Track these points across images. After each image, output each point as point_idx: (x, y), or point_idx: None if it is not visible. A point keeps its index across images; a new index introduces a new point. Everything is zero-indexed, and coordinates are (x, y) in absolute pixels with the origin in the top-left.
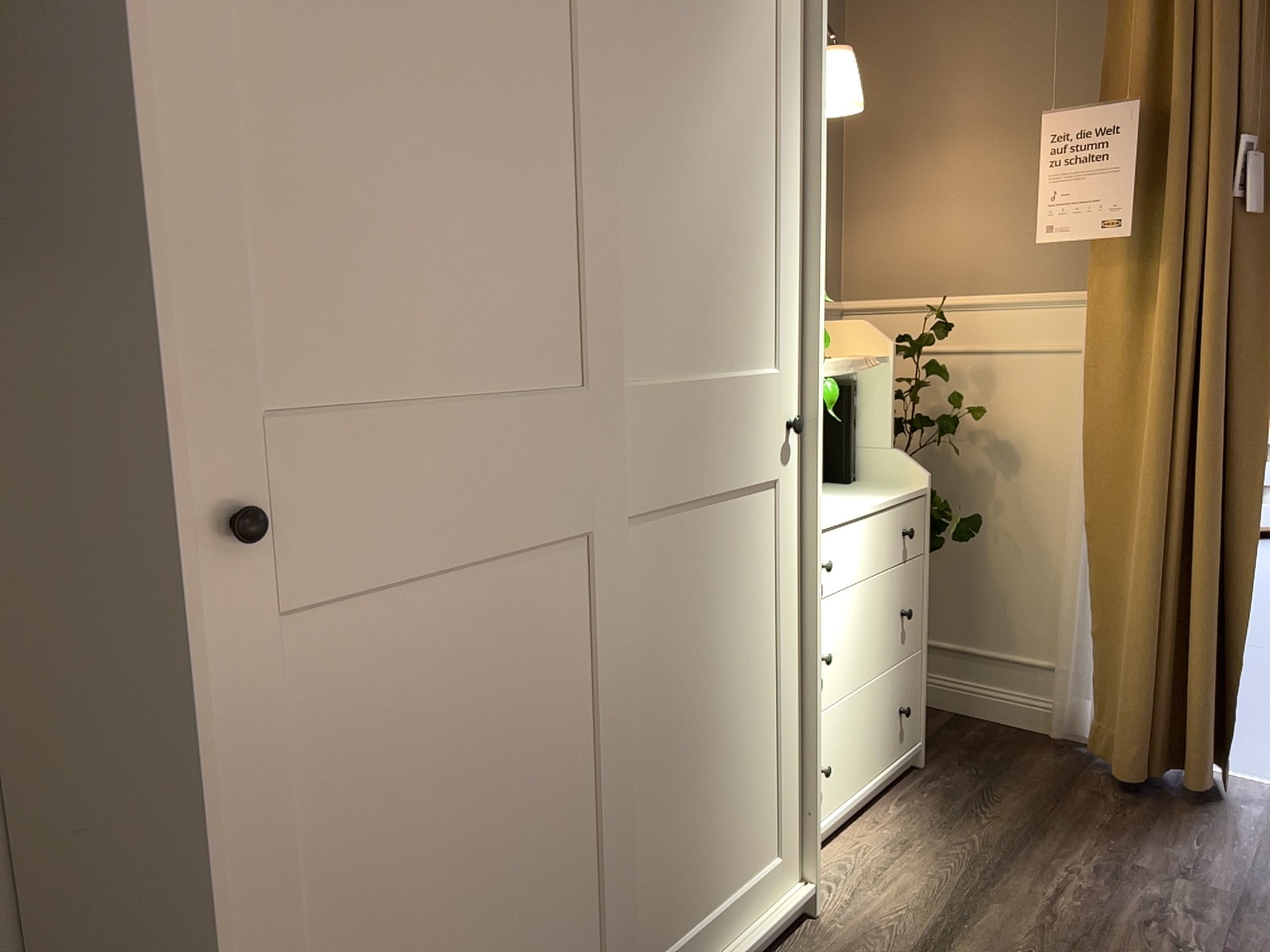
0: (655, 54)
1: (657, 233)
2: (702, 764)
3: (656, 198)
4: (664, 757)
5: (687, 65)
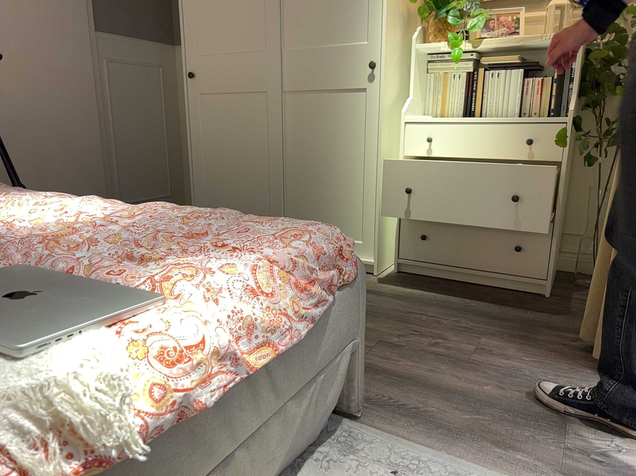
0: None
1: (304, 1)
2: (322, 183)
3: None
4: (304, 172)
5: None
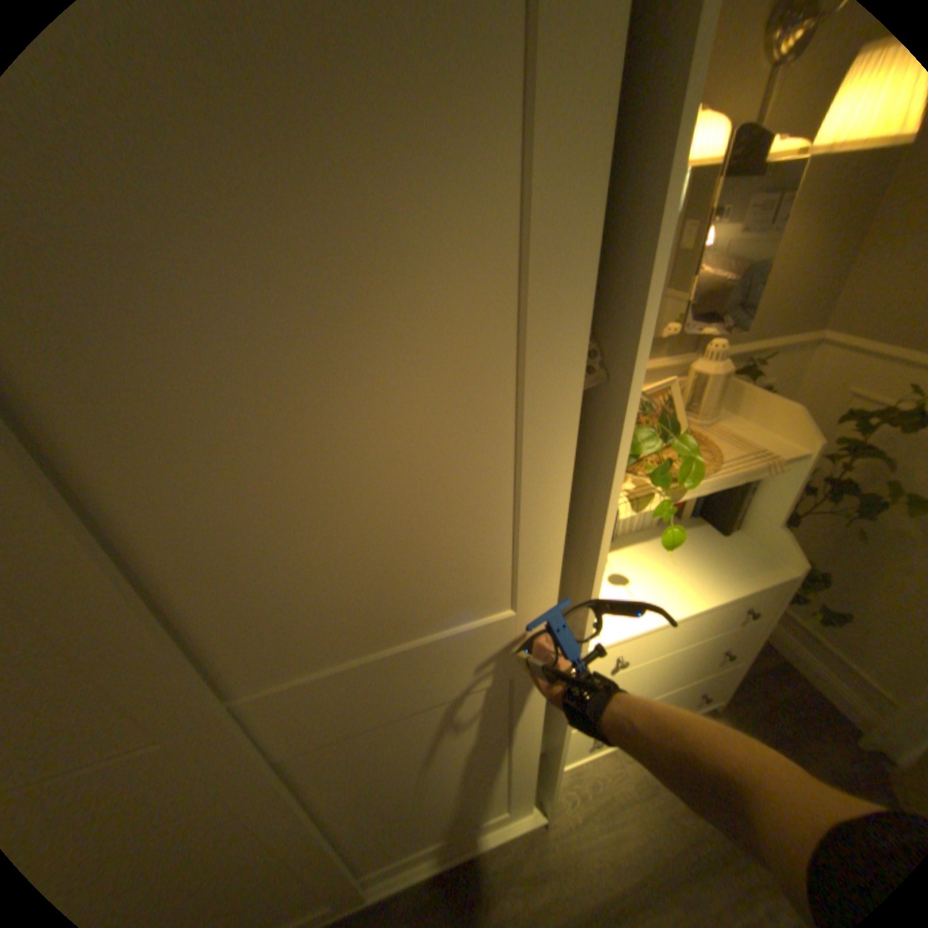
0: (168, 364)
1: (264, 575)
2: (424, 811)
3: (250, 543)
4: (376, 821)
5: (268, 350)
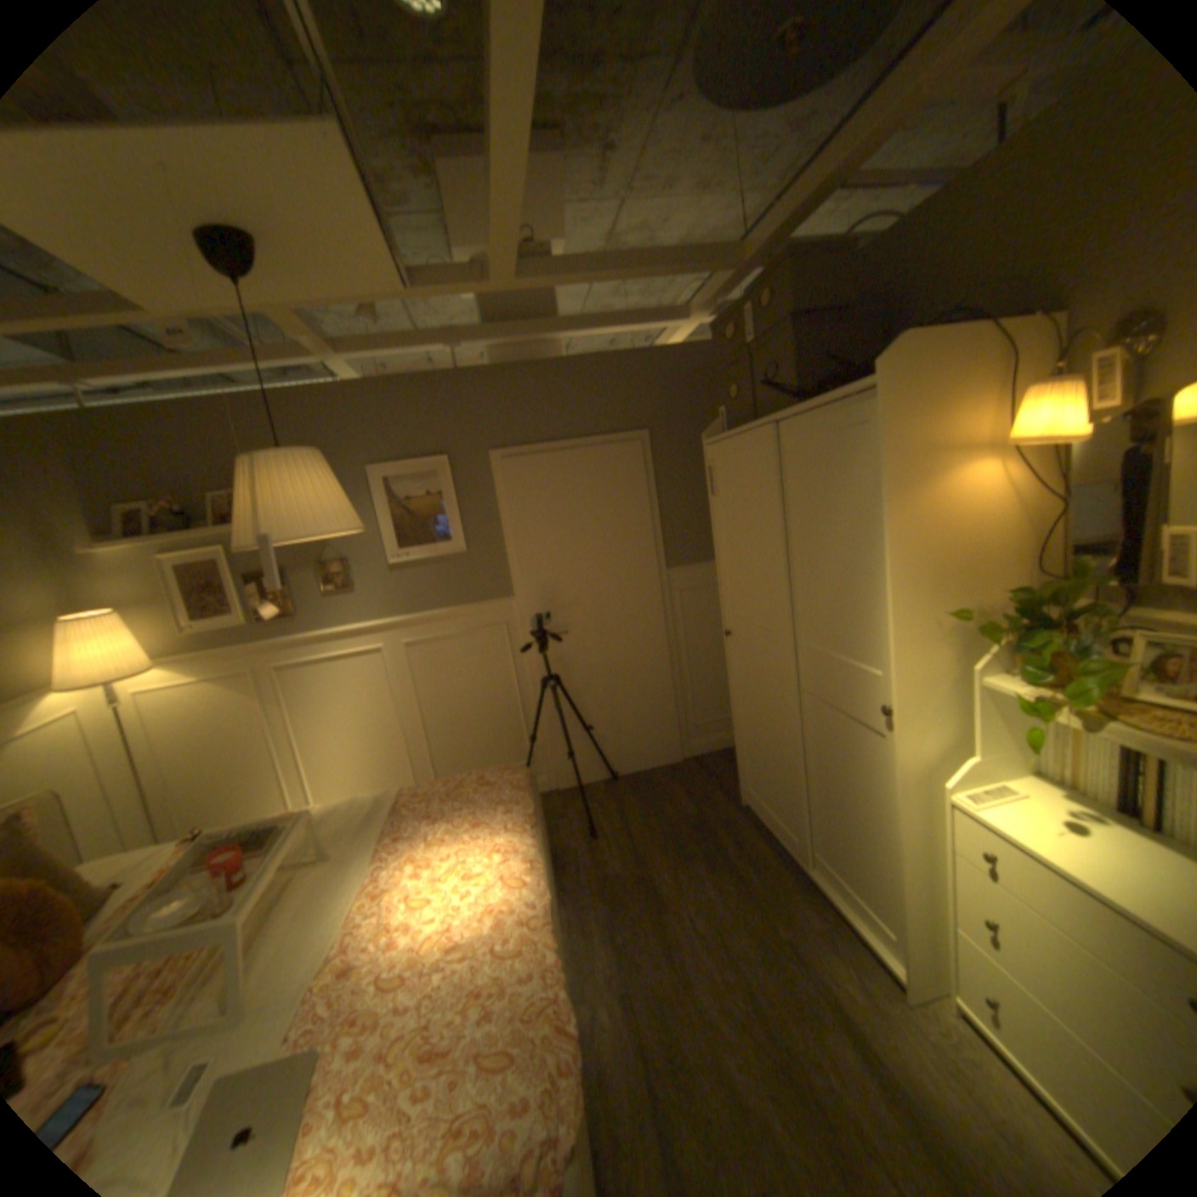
0: (806, 520)
1: (811, 591)
2: (844, 823)
3: (810, 577)
4: (826, 796)
5: (819, 520)
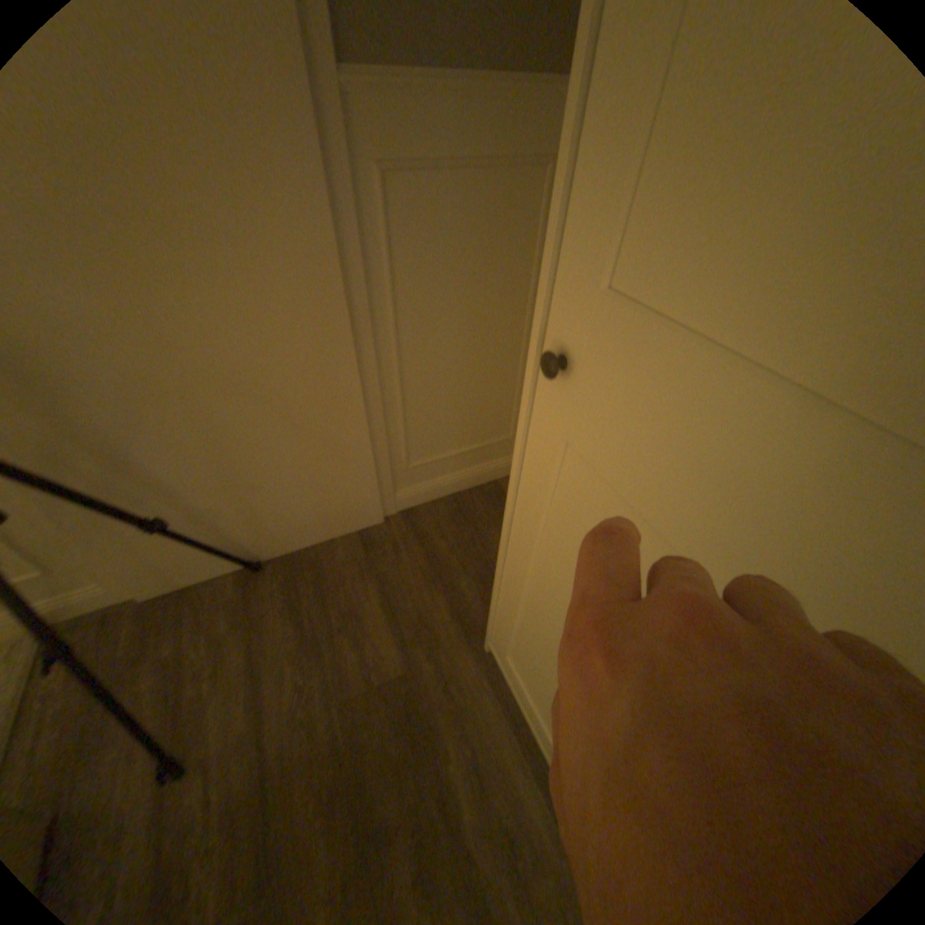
0: None
1: None
2: None
3: None
4: None
5: None
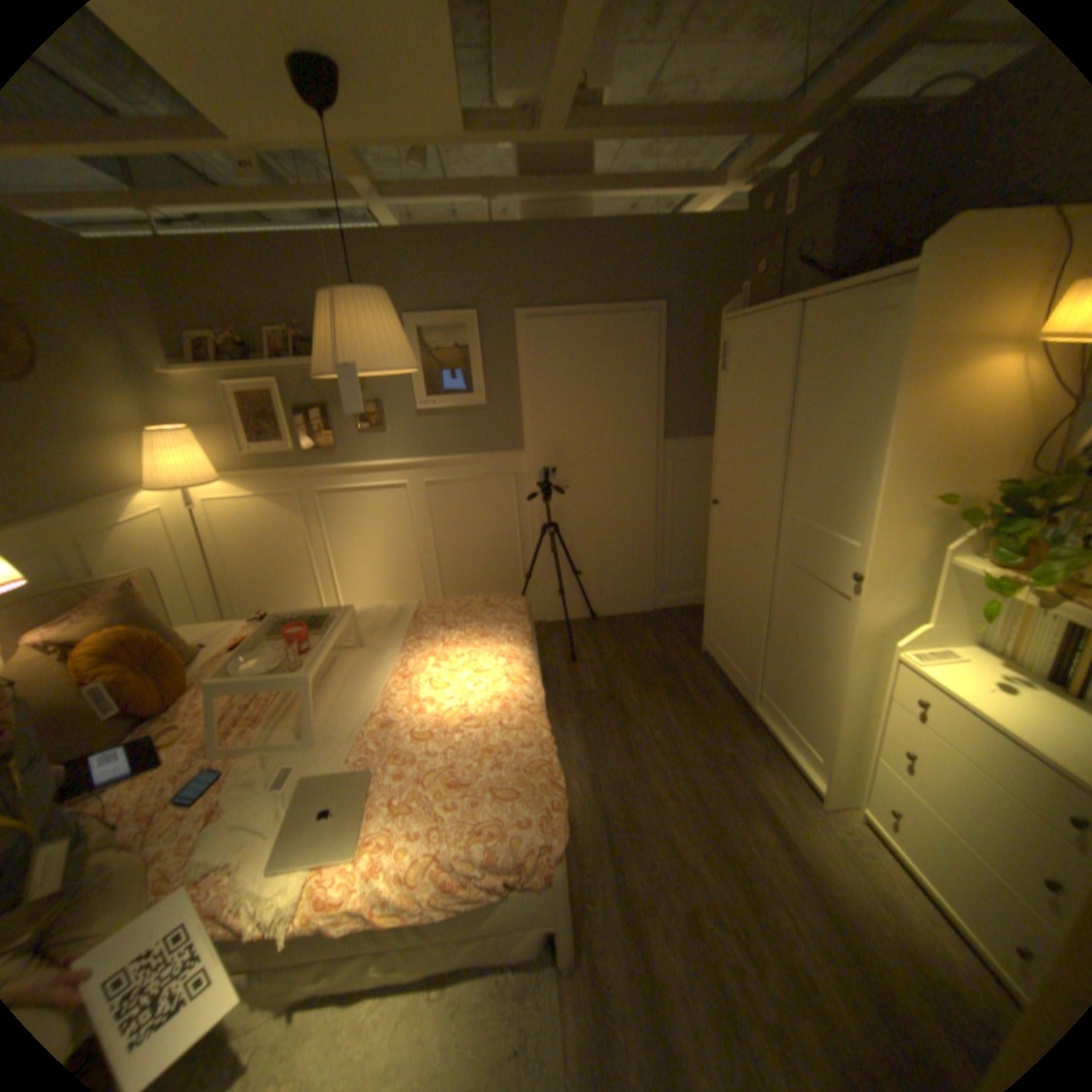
0: (814, 400)
1: (806, 467)
2: (796, 670)
3: (808, 455)
4: (784, 647)
5: (828, 401)
